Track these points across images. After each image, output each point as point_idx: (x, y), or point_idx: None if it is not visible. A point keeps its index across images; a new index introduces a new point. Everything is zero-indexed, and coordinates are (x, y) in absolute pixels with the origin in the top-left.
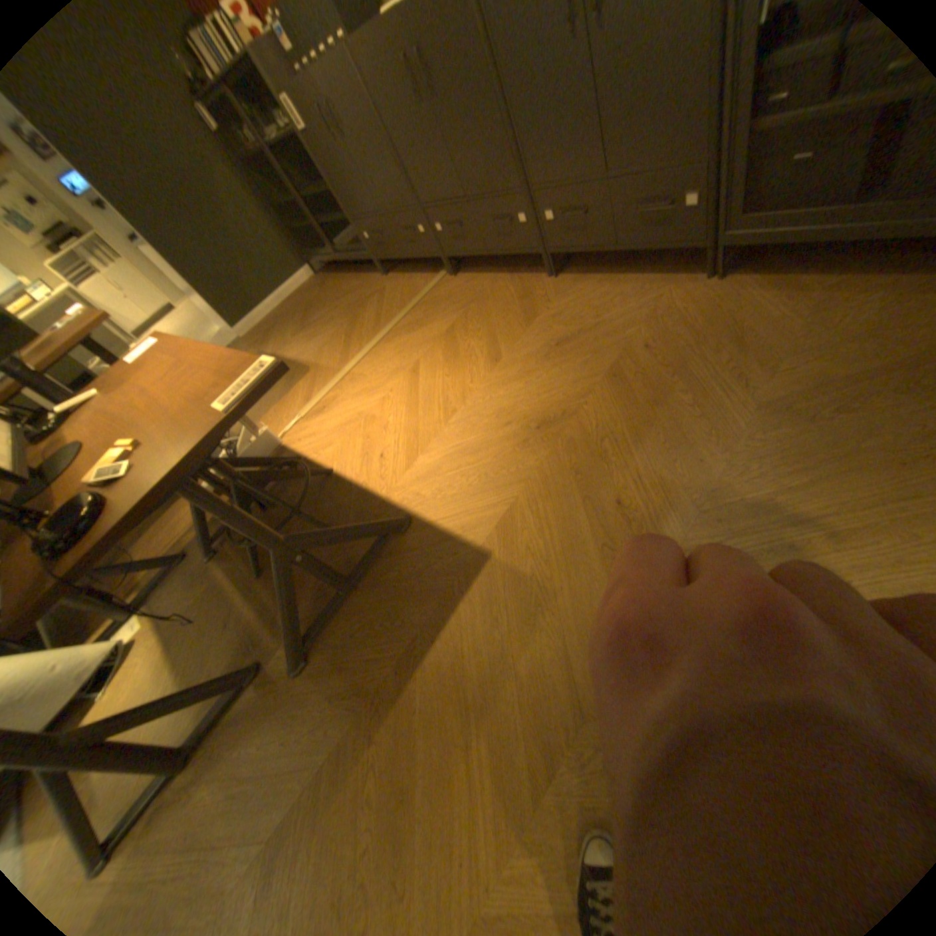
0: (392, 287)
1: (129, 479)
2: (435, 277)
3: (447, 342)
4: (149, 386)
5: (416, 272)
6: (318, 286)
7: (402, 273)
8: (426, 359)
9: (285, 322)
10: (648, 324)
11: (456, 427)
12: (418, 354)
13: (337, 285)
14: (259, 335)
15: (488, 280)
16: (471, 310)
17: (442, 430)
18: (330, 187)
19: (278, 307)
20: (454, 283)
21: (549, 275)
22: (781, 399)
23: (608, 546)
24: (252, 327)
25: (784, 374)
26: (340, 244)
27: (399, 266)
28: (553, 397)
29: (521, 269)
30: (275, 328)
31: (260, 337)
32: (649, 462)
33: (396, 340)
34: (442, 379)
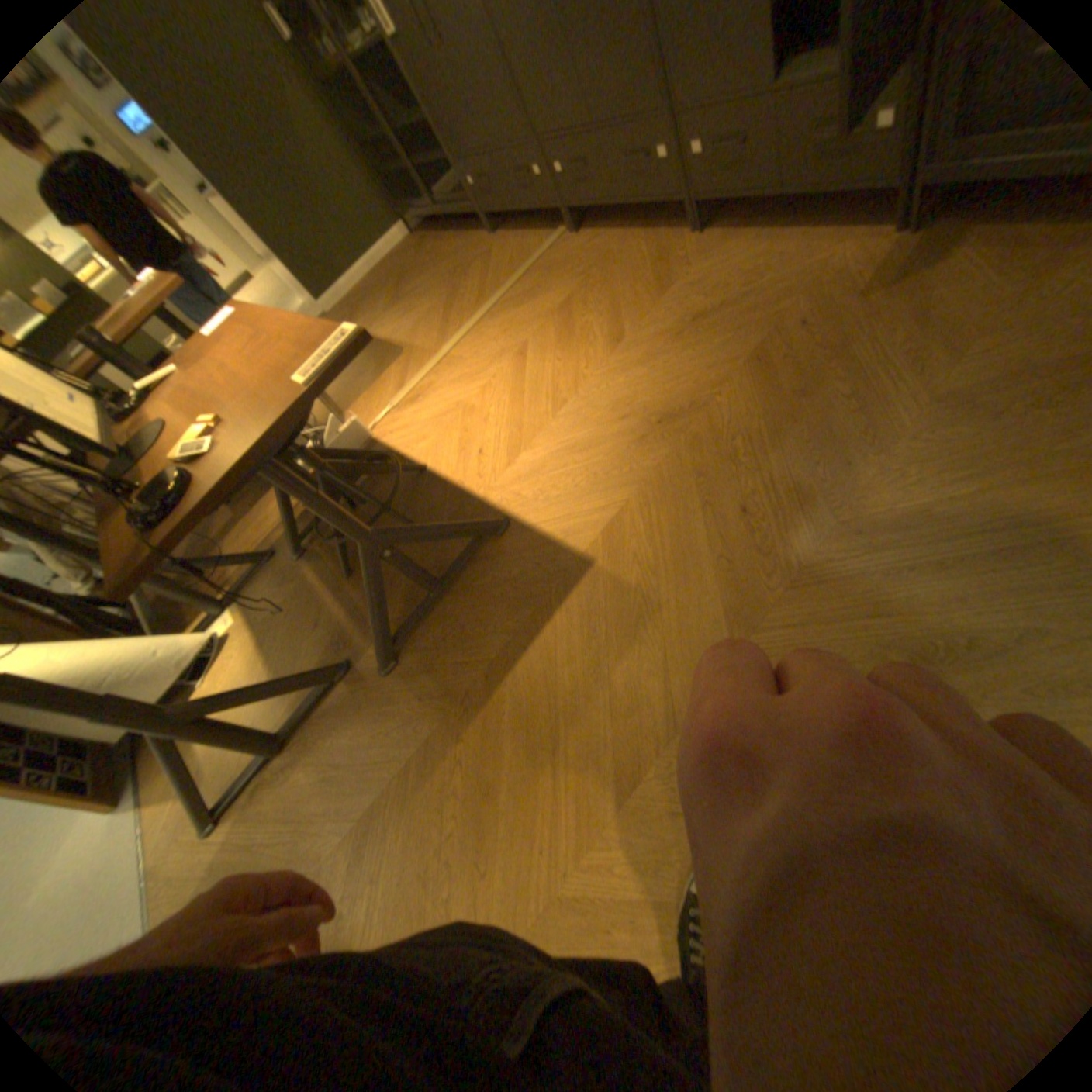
0: (501, 248)
1: (213, 456)
2: (552, 235)
3: (561, 318)
4: (228, 361)
5: (529, 228)
6: (414, 248)
7: (513, 230)
8: (536, 339)
9: (376, 294)
10: (809, 294)
11: (565, 420)
12: (527, 332)
13: (436, 247)
14: (347, 310)
15: (616, 238)
16: (592, 278)
17: (549, 423)
18: (428, 116)
19: (367, 275)
20: (575, 243)
21: (693, 230)
22: (962, 391)
23: (725, 557)
24: (339, 300)
25: (973, 358)
26: (440, 193)
27: (509, 221)
28: (681, 385)
29: (658, 223)
30: (364, 301)
31: (348, 312)
32: (786, 465)
33: (502, 315)
34: (553, 364)
